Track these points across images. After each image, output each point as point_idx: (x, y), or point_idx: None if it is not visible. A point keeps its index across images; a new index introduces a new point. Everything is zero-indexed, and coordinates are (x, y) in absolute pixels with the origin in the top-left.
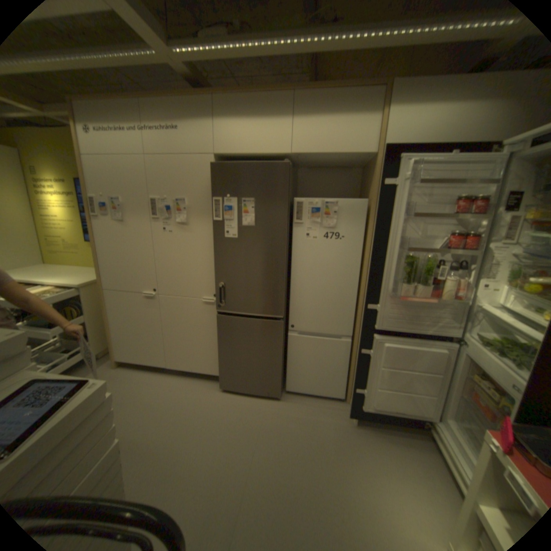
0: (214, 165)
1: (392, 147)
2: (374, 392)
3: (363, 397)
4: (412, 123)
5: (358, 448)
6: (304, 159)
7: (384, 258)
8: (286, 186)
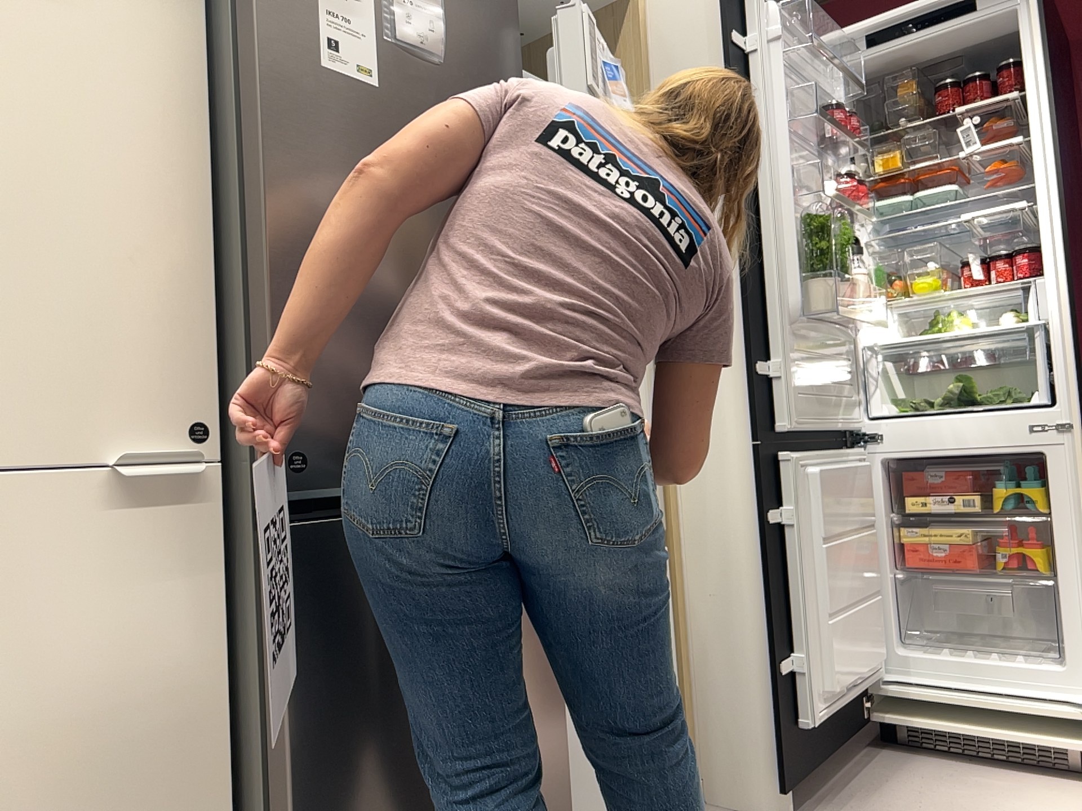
0: None
1: None
2: (817, 640)
3: (793, 687)
4: None
5: None
6: None
7: (759, 229)
8: None
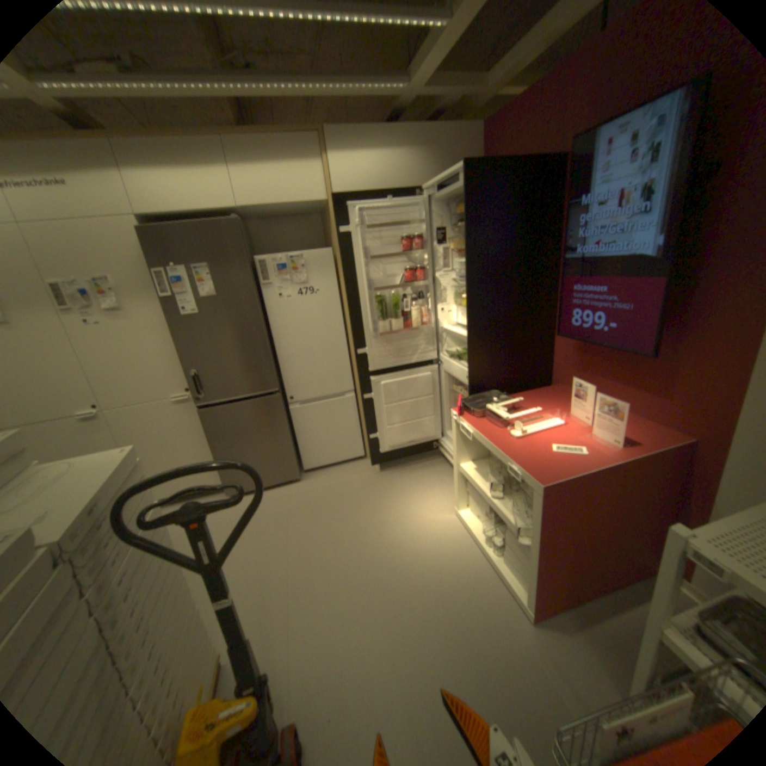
0: (142, 229)
1: (339, 196)
2: (385, 431)
3: (377, 441)
4: (351, 171)
5: (383, 486)
6: (253, 212)
7: (359, 303)
8: (242, 246)
